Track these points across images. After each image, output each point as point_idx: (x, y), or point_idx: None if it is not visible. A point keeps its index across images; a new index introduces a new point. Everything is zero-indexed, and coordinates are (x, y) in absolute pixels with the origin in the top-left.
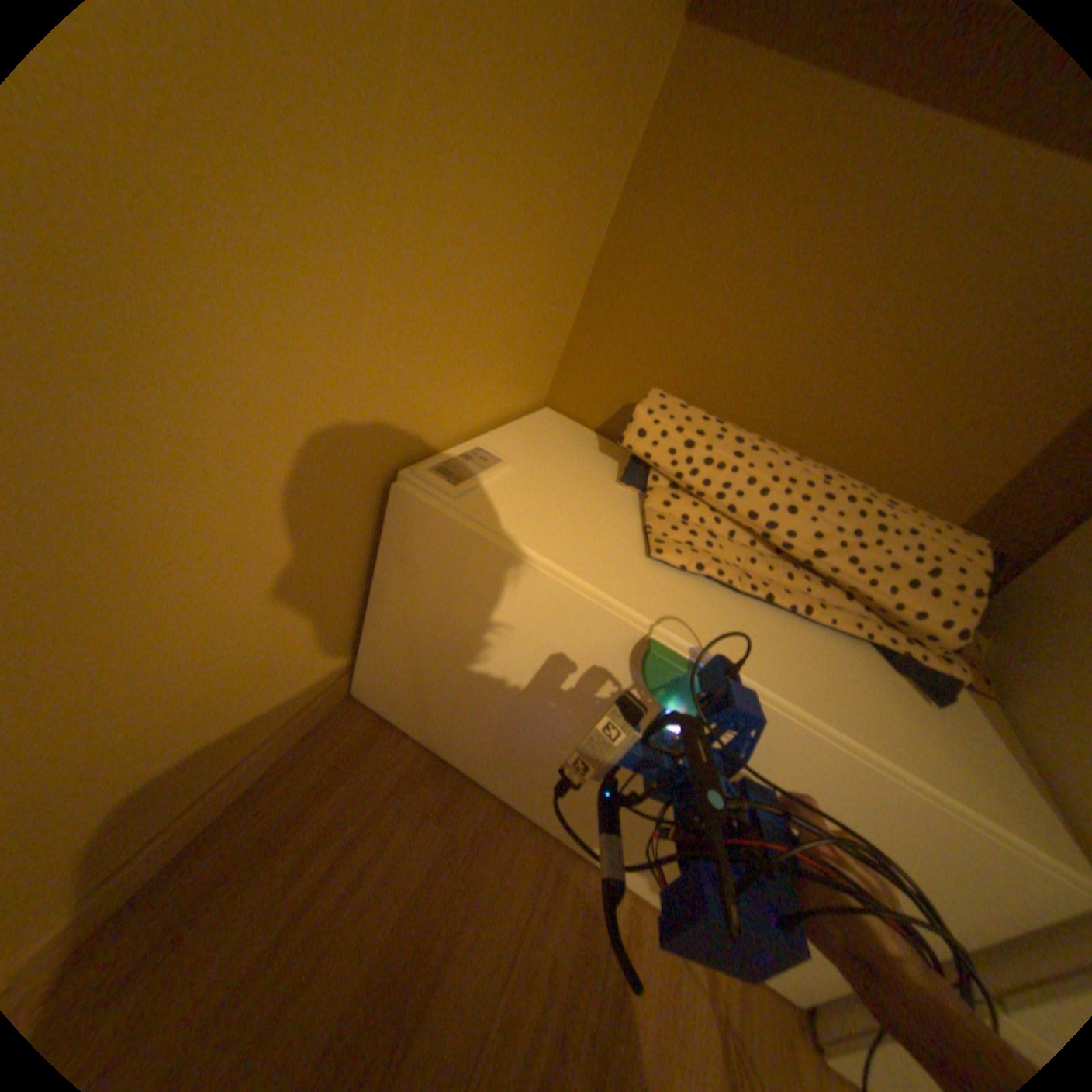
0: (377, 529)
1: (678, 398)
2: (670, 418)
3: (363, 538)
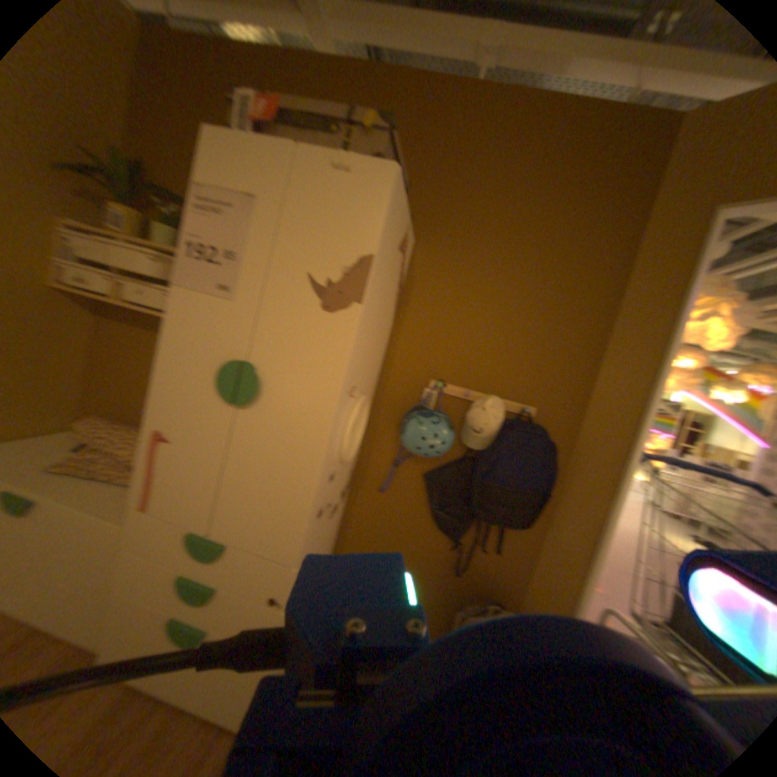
0: None
1: (92, 420)
2: (81, 428)
3: None
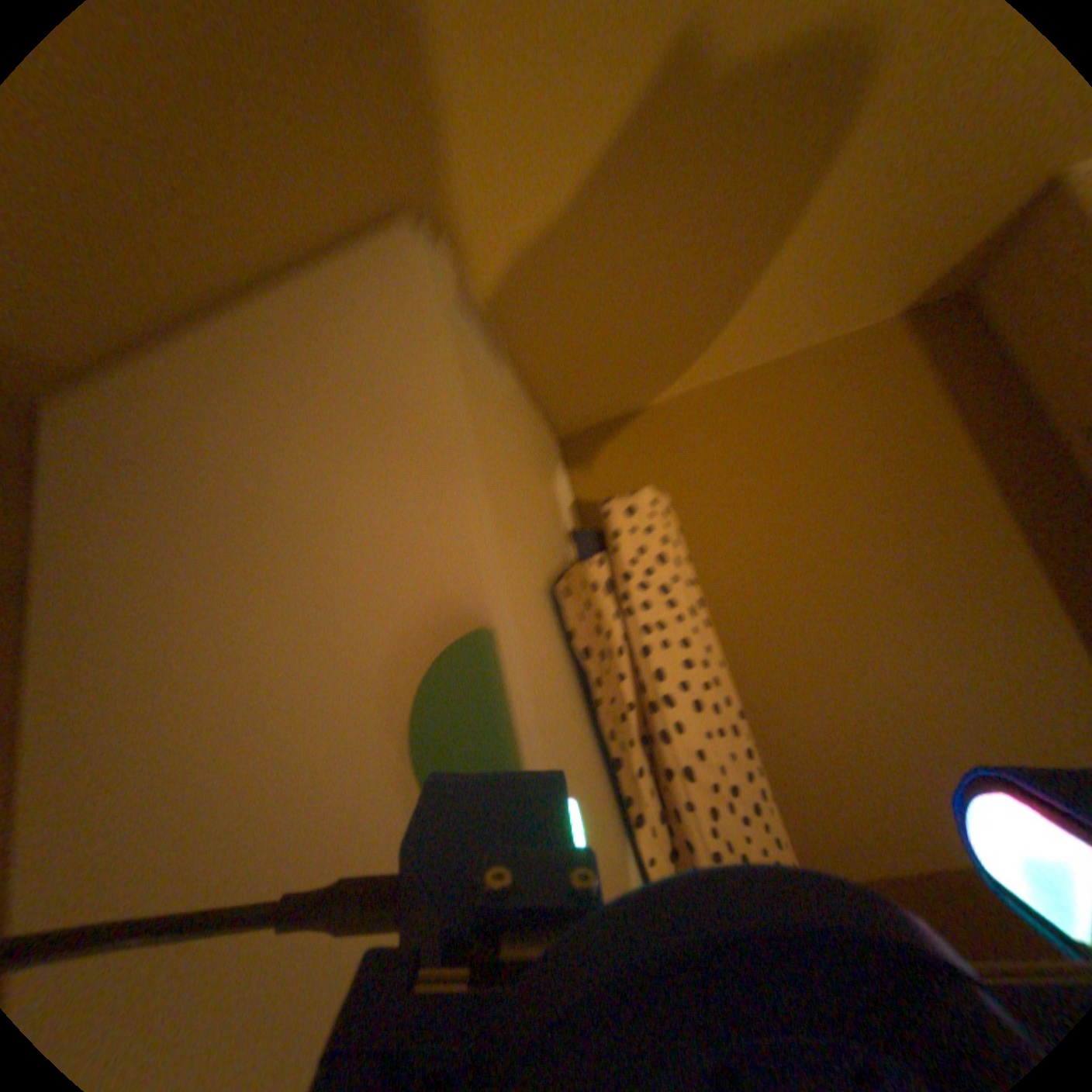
0: (322, 255)
1: (674, 526)
2: (659, 527)
3: (298, 231)
